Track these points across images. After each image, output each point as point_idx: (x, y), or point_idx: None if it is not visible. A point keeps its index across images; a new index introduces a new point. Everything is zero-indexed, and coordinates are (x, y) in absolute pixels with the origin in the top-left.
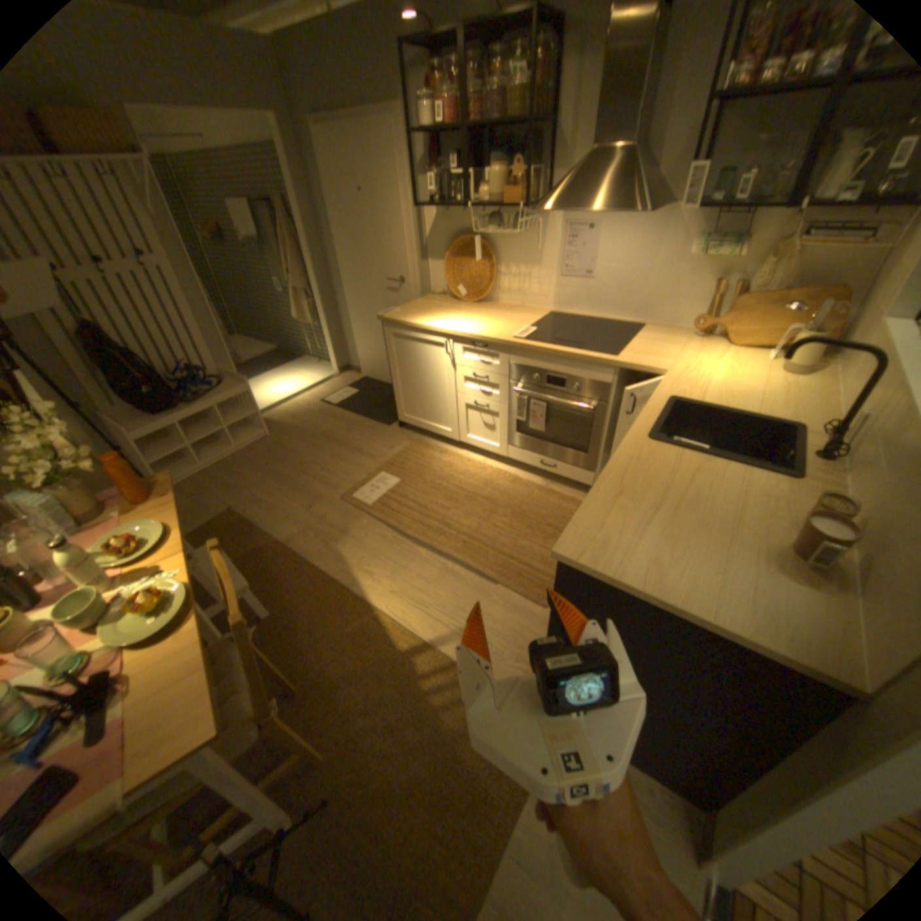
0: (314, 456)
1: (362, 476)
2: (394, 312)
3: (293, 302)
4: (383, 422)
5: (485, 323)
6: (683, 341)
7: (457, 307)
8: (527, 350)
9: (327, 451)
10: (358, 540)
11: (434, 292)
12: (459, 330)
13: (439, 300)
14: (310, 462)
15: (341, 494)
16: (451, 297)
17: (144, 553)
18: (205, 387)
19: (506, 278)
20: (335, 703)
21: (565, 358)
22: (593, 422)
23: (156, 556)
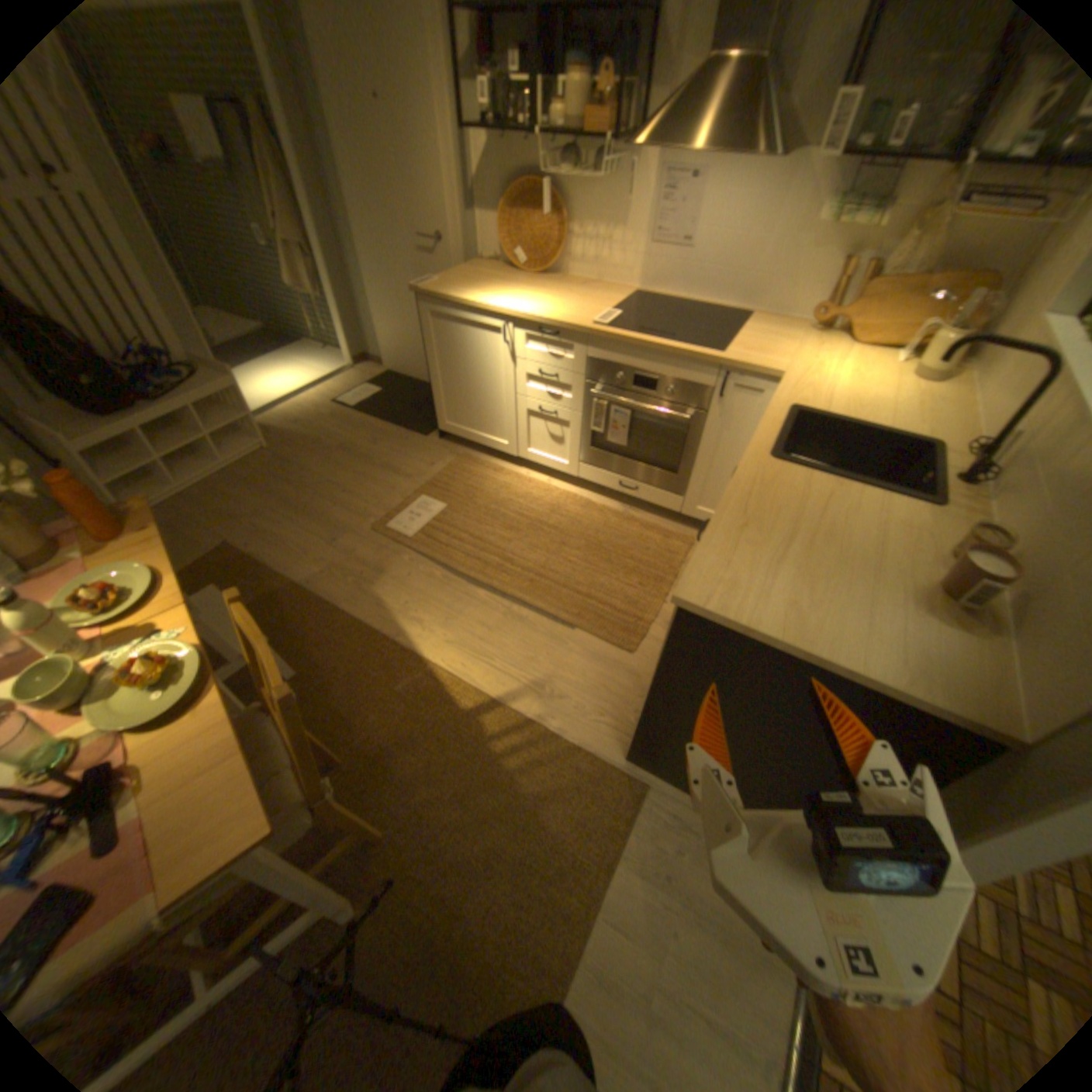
0: (330, 476)
1: (395, 502)
2: (431, 283)
3: (282, 264)
4: (416, 432)
5: (554, 303)
6: (798, 336)
7: (514, 280)
8: (610, 341)
9: (347, 470)
10: (398, 582)
11: (481, 258)
12: (520, 312)
13: (489, 269)
14: (325, 483)
15: (371, 525)
16: (504, 266)
17: (127, 608)
18: (170, 381)
19: (578, 242)
20: (389, 774)
21: (658, 353)
22: (686, 436)
23: (146, 613)
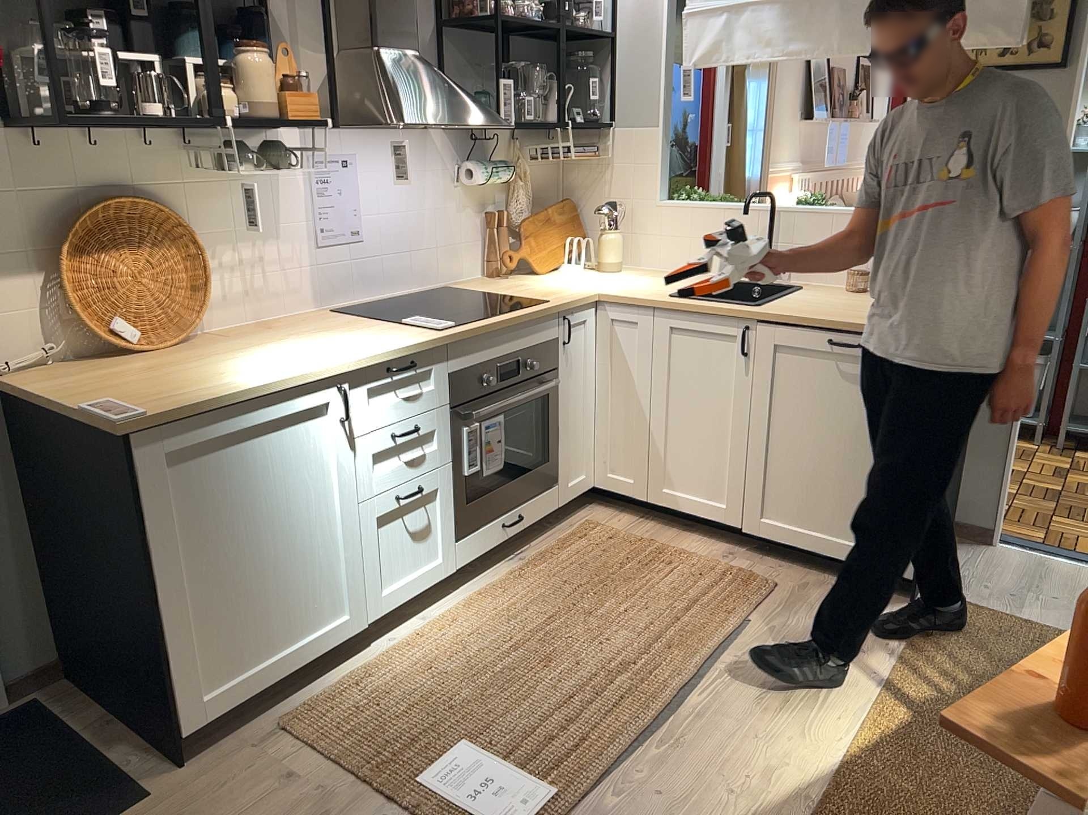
0: None
1: None
2: (122, 403)
3: None
4: (113, 813)
5: (333, 341)
6: (513, 283)
7: (185, 357)
8: (475, 336)
9: None
10: (678, 808)
11: (13, 368)
12: (357, 356)
13: (83, 370)
14: None
15: None
16: (80, 362)
17: None
18: None
19: (216, 277)
20: None
21: (517, 324)
22: (550, 404)
23: None
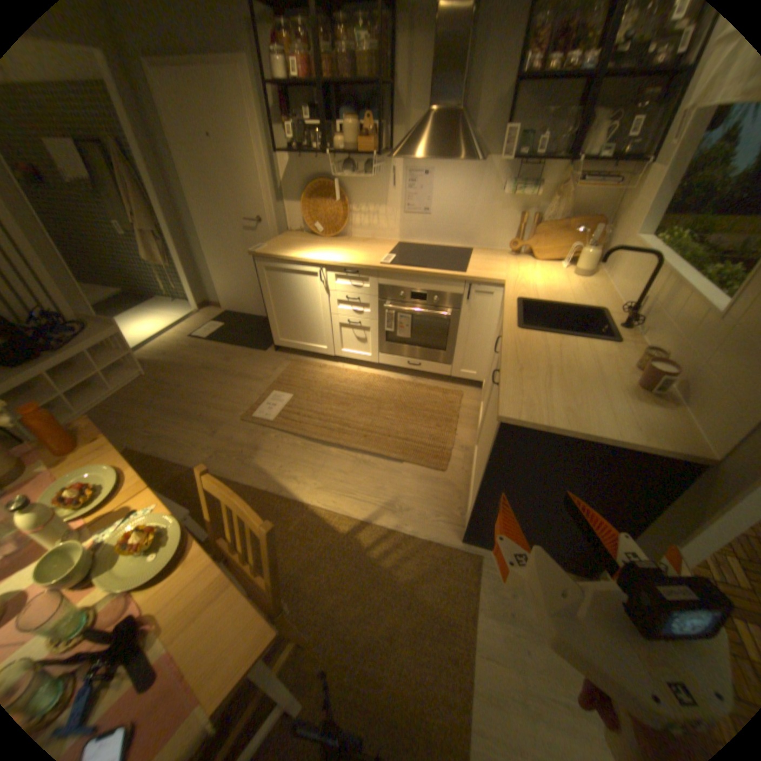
0: (201, 386)
1: (255, 397)
2: (264, 247)
3: (139, 244)
4: (258, 348)
5: (351, 253)
6: (503, 259)
7: (319, 241)
8: (394, 272)
9: (213, 380)
10: (271, 452)
11: (292, 229)
12: (331, 260)
13: (299, 236)
14: (198, 392)
15: (241, 415)
16: (308, 233)
17: (103, 496)
18: (67, 333)
19: (357, 215)
20: (301, 590)
21: (426, 276)
22: (449, 325)
23: (120, 496)
